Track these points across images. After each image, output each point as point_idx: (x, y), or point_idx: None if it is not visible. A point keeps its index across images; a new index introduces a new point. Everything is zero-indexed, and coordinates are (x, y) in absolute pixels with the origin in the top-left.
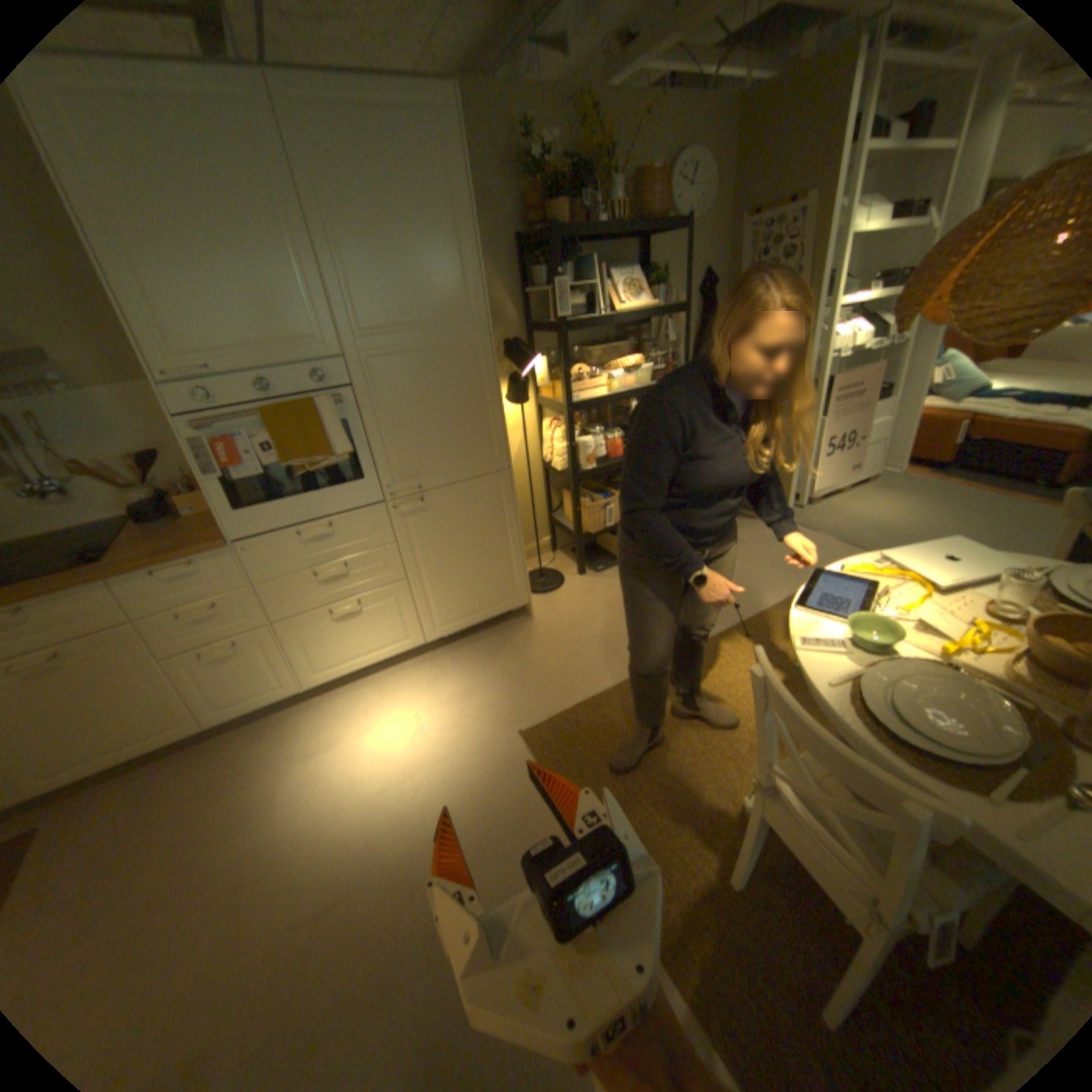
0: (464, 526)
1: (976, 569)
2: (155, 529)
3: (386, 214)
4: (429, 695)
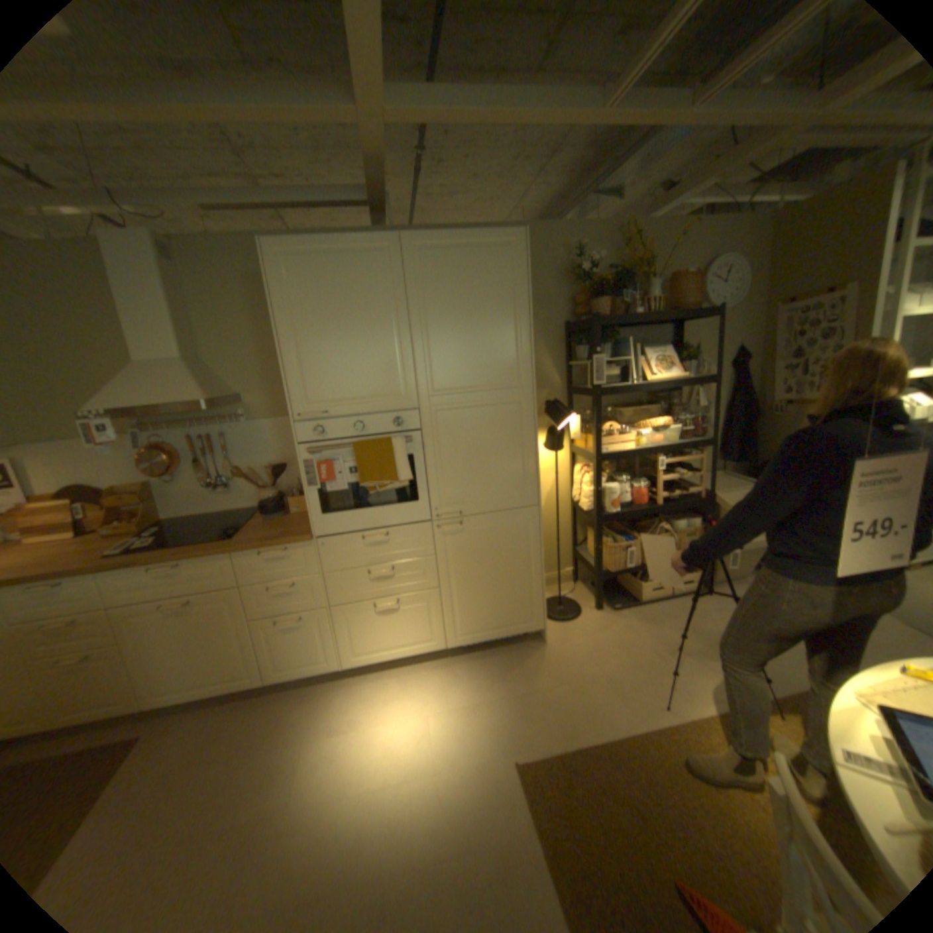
0: (493, 549)
1: None
2: (271, 520)
3: (464, 313)
4: (440, 701)
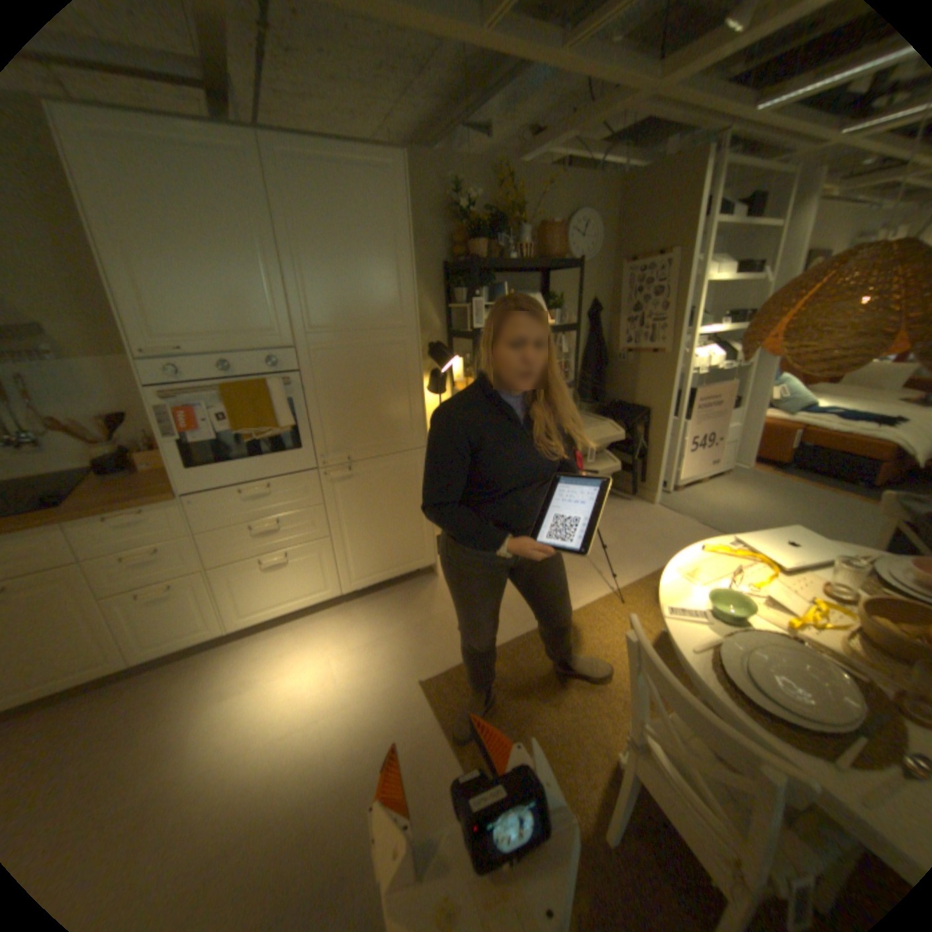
0: (384, 493)
1: (813, 555)
2: (112, 481)
3: (341, 241)
4: (340, 643)
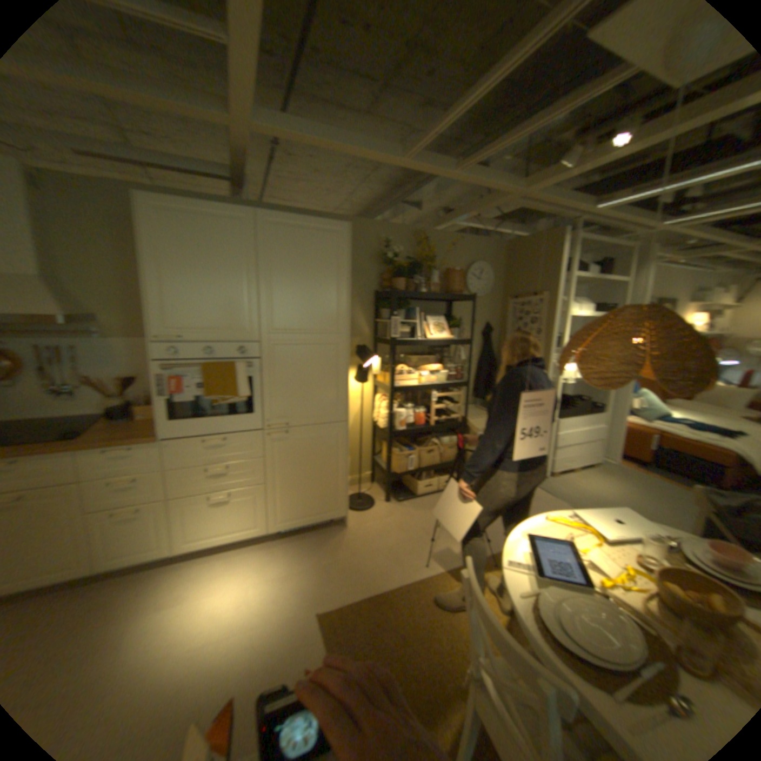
0: (309, 454)
1: (635, 532)
2: (113, 426)
3: (299, 275)
4: (258, 575)
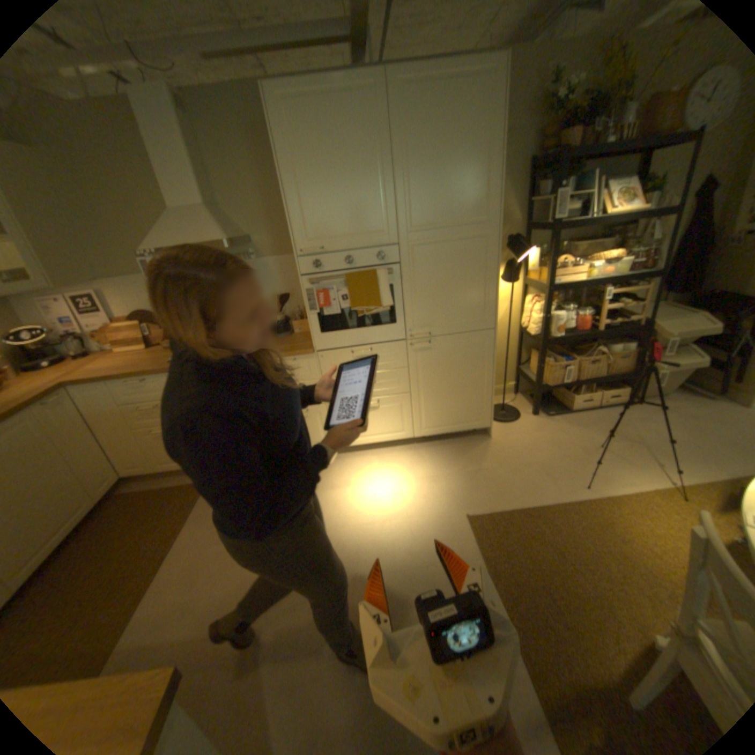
0: (455, 364)
1: None
2: (282, 338)
3: (442, 150)
4: (410, 471)
